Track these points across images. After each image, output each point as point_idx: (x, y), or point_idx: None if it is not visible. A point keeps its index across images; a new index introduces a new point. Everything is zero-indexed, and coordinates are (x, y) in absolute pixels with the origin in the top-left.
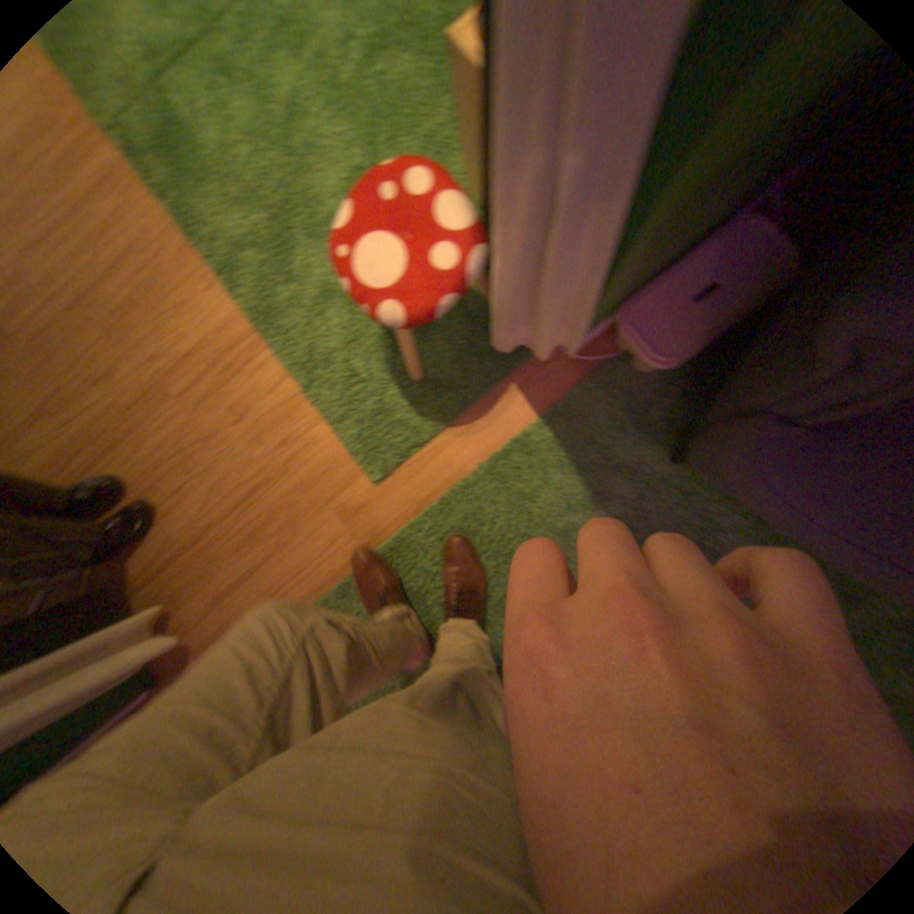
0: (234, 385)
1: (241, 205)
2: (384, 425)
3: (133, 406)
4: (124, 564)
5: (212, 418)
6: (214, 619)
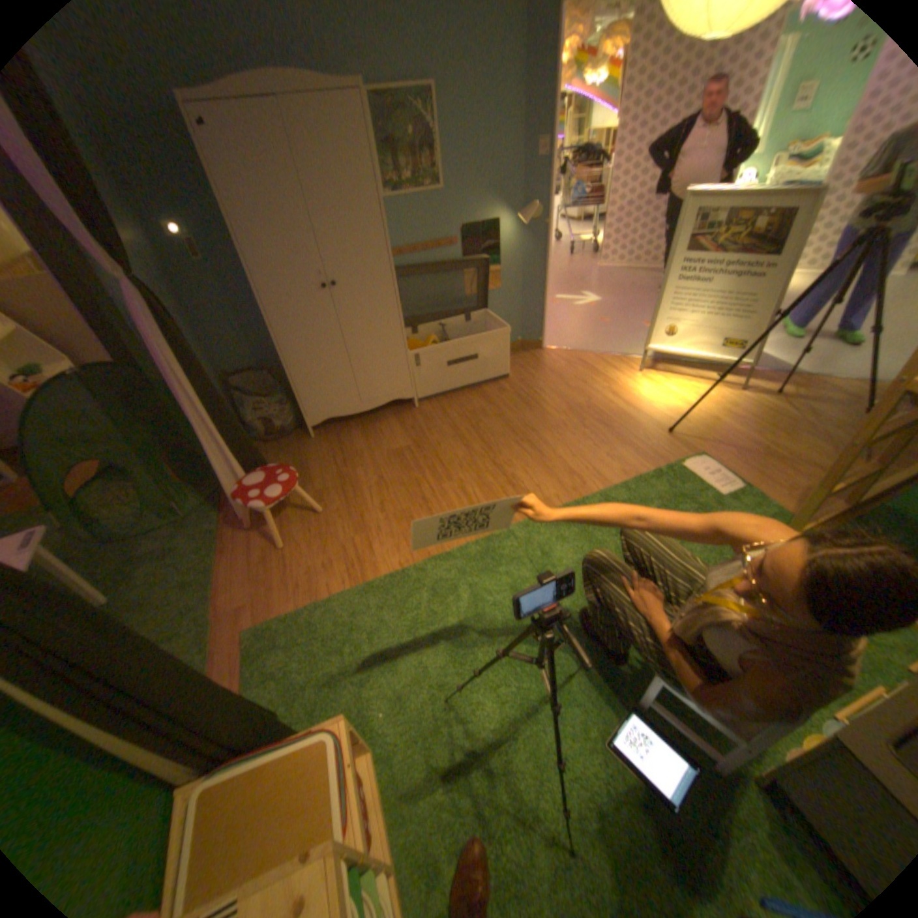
0: (339, 574)
1: (432, 599)
2: (262, 655)
3: (358, 524)
4: (291, 509)
5: (329, 560)
6: (238, 542)
